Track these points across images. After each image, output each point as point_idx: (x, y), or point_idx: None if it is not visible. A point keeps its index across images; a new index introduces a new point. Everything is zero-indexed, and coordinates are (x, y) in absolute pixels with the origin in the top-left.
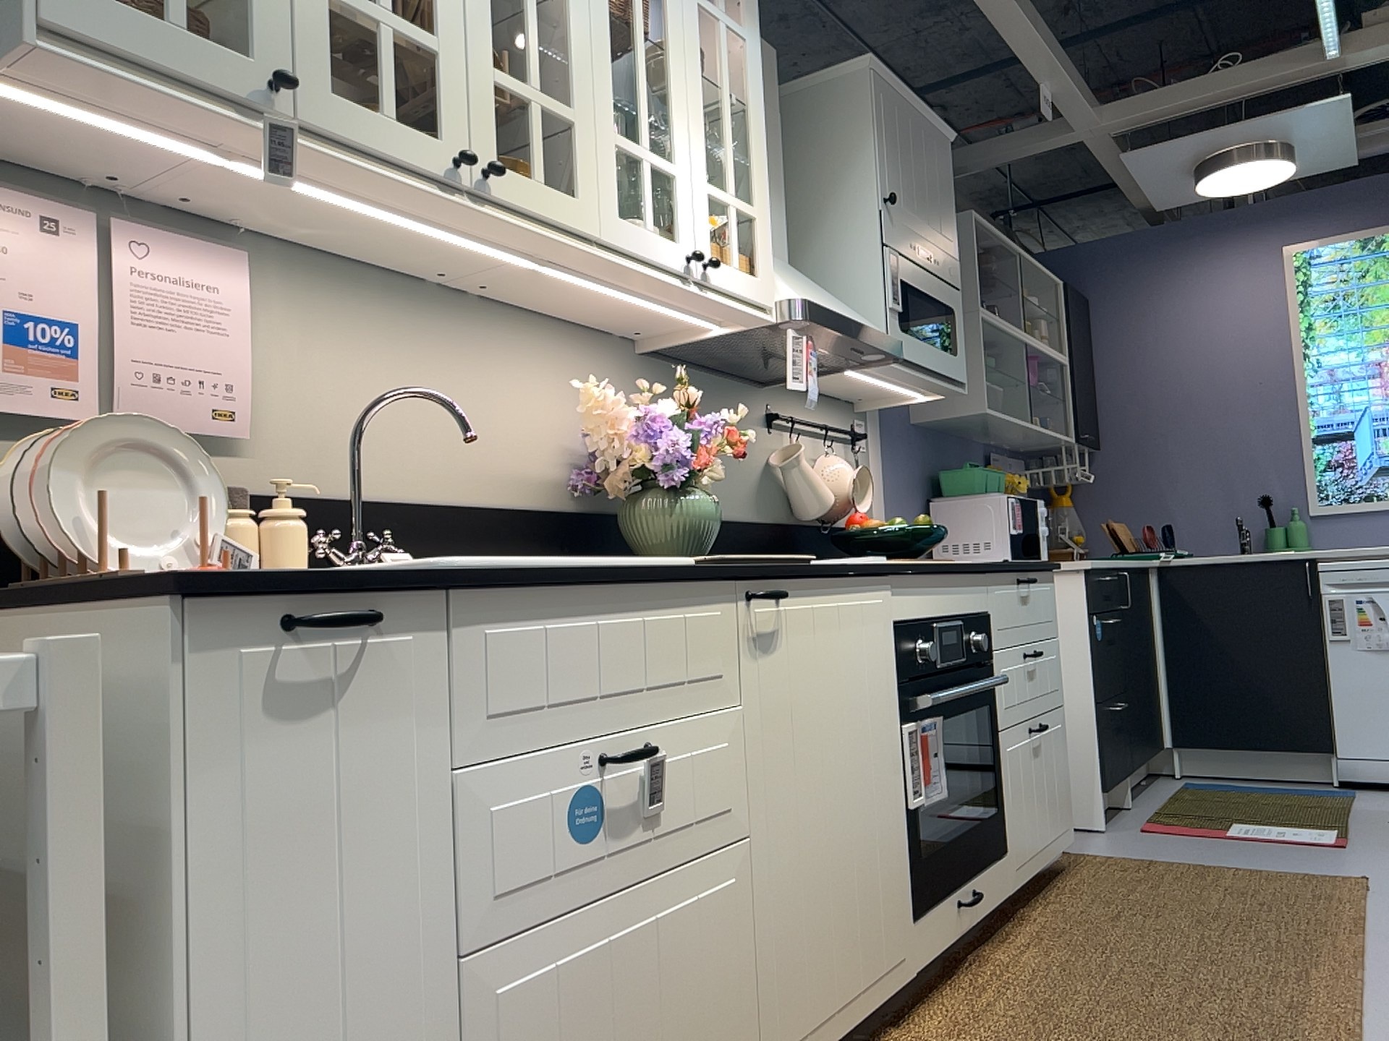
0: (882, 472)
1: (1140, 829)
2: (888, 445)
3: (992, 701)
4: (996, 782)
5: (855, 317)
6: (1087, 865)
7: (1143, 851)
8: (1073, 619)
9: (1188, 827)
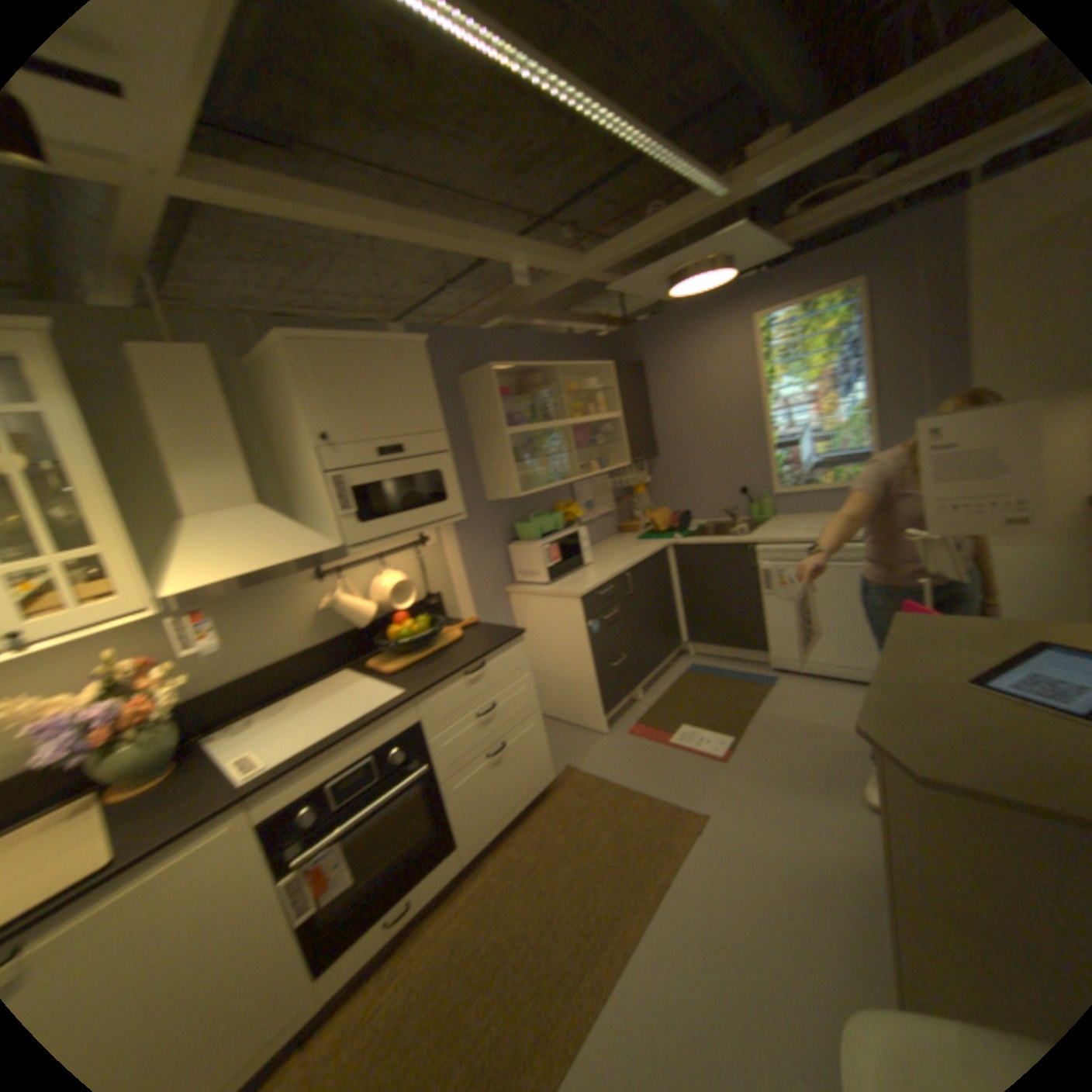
0: (456, 548)
1: (627, 733)
2: (462, 528)
3: (429, 773)
4: (440, 816)
5: (279, 554)
6: (566, 787)
7: (610, 766)
8: (579, 623)
9: (654, 732)
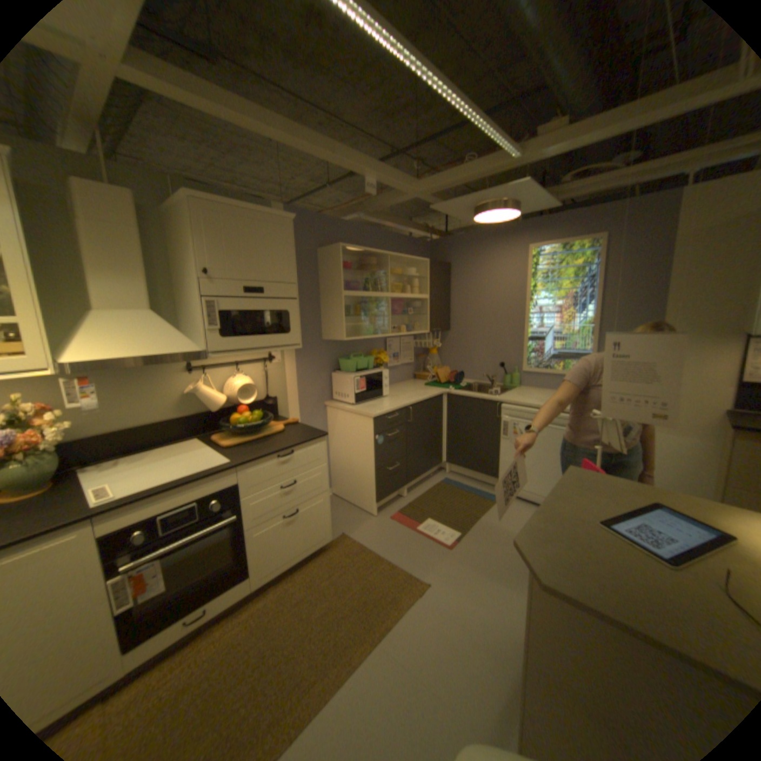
0: (293, 368)
1: (389, 518)
2: (299, 355)
3: (236, 522)
4: (240, 554)
5: (154, 348)
6: (337, 548)
7: (371, 538)
8: (369, 435)
9: (408, 520)
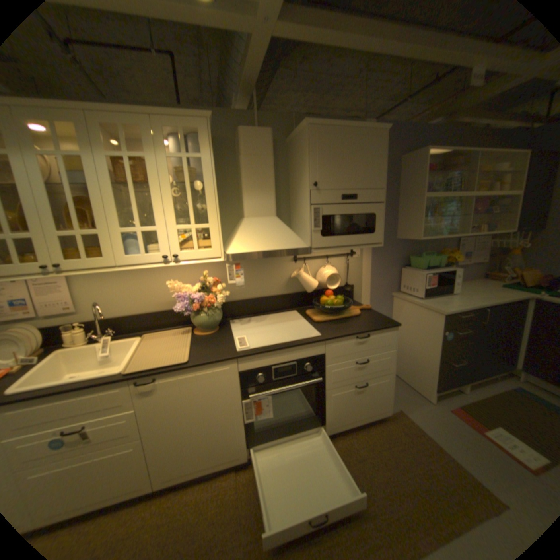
0: (368, 262)
1: (450, 411)
2: (375, 251)
3: (321, 382)
4: (321, 406)
5: (277, 245)
6: (396, 424)
7: (431, 426)
8: (437, 330)
9: (472, 421)
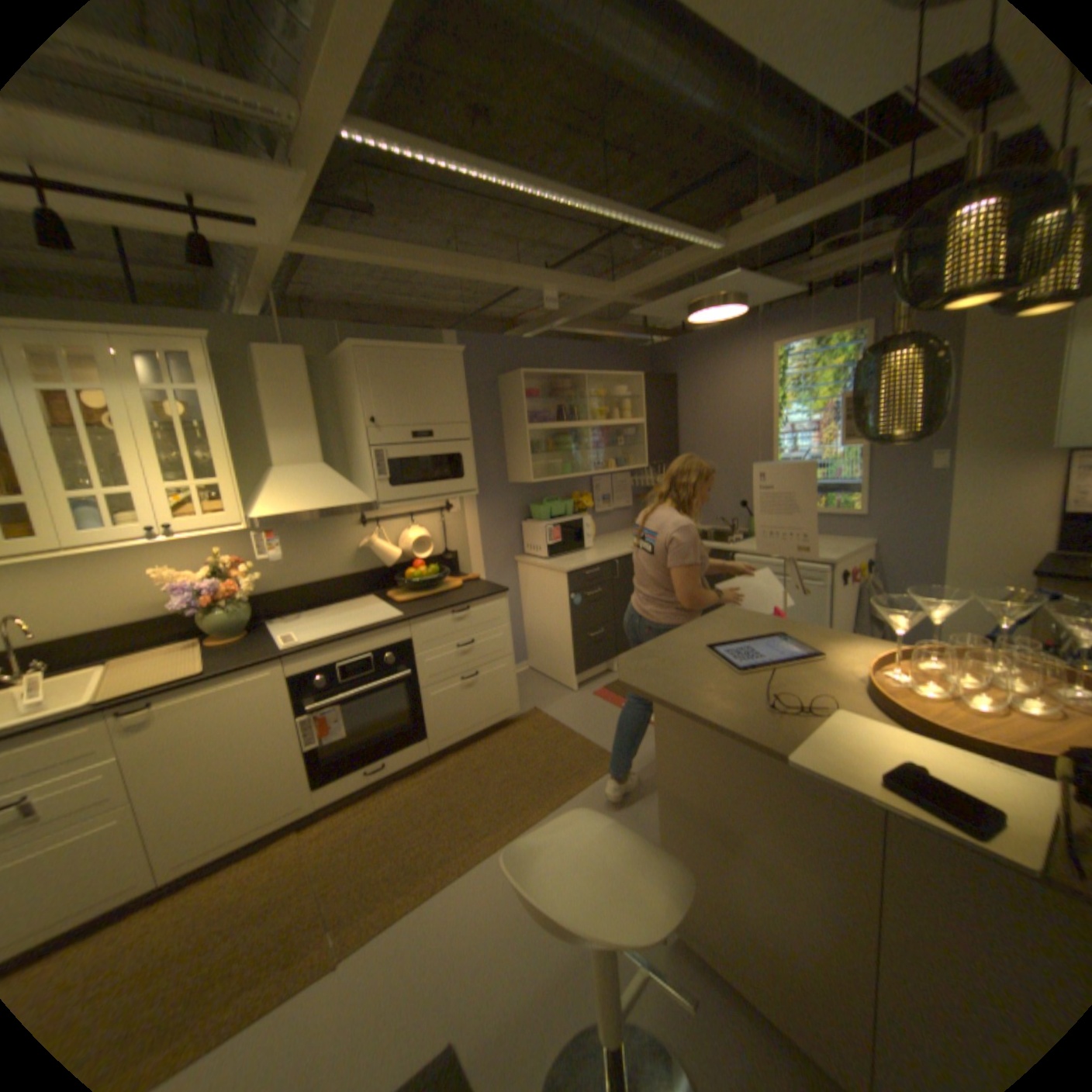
0: (475, 518)
1: (592, 694)
2: (482, 502)
3: (412, 678)
4: (417, 712)
5: (328, 501)
6: (527, 722)
7: (567, 714)
8: (563, 594)
9: (614, 697)
